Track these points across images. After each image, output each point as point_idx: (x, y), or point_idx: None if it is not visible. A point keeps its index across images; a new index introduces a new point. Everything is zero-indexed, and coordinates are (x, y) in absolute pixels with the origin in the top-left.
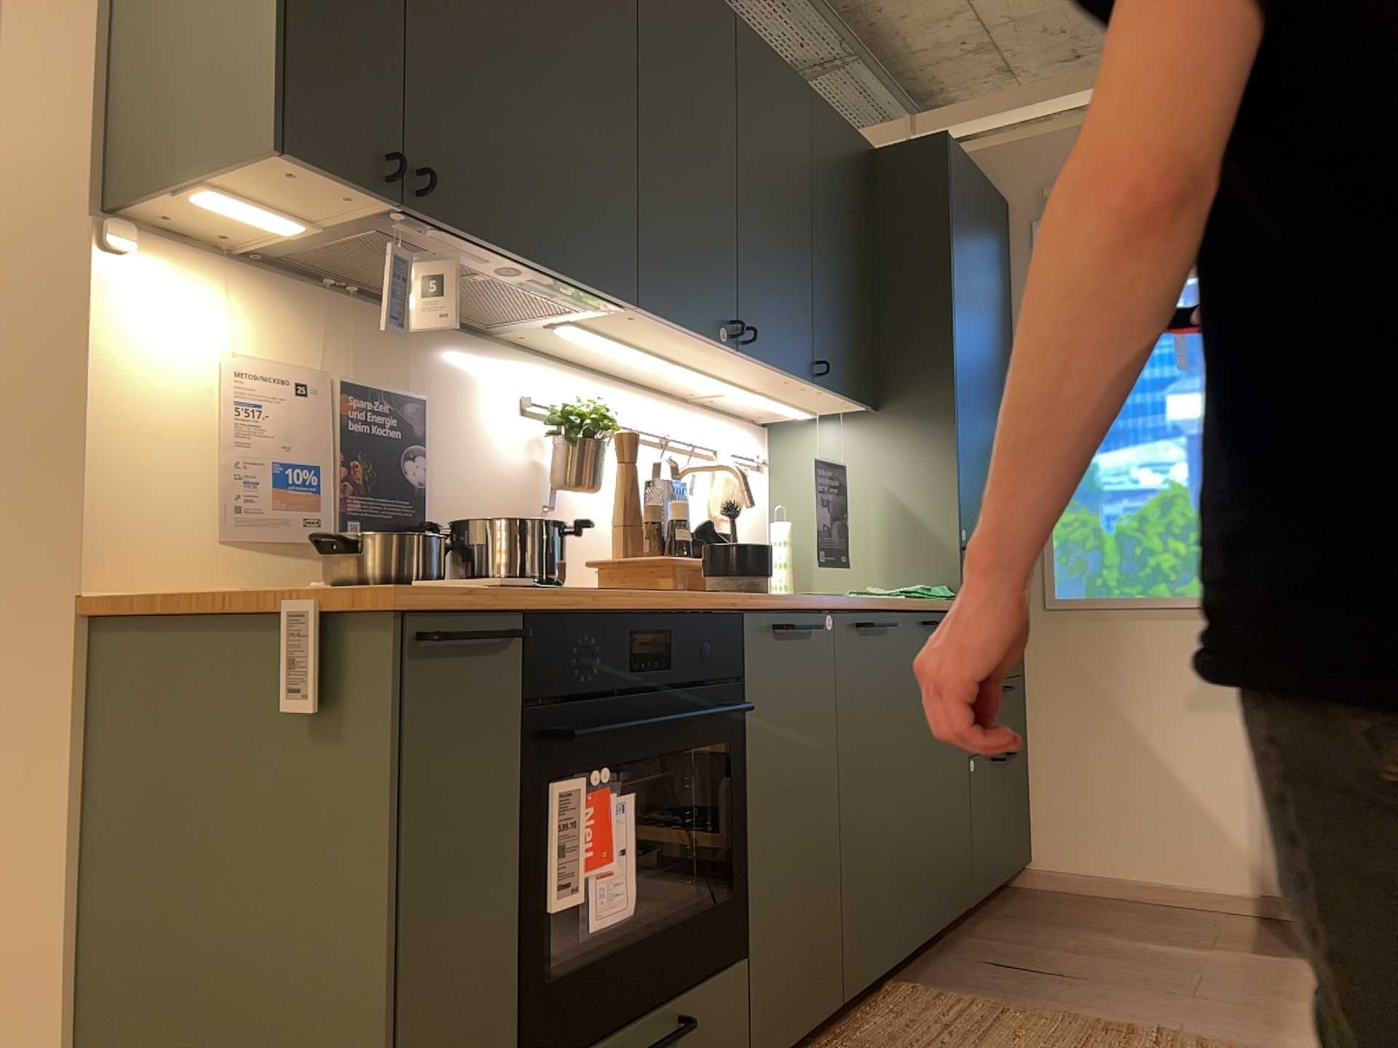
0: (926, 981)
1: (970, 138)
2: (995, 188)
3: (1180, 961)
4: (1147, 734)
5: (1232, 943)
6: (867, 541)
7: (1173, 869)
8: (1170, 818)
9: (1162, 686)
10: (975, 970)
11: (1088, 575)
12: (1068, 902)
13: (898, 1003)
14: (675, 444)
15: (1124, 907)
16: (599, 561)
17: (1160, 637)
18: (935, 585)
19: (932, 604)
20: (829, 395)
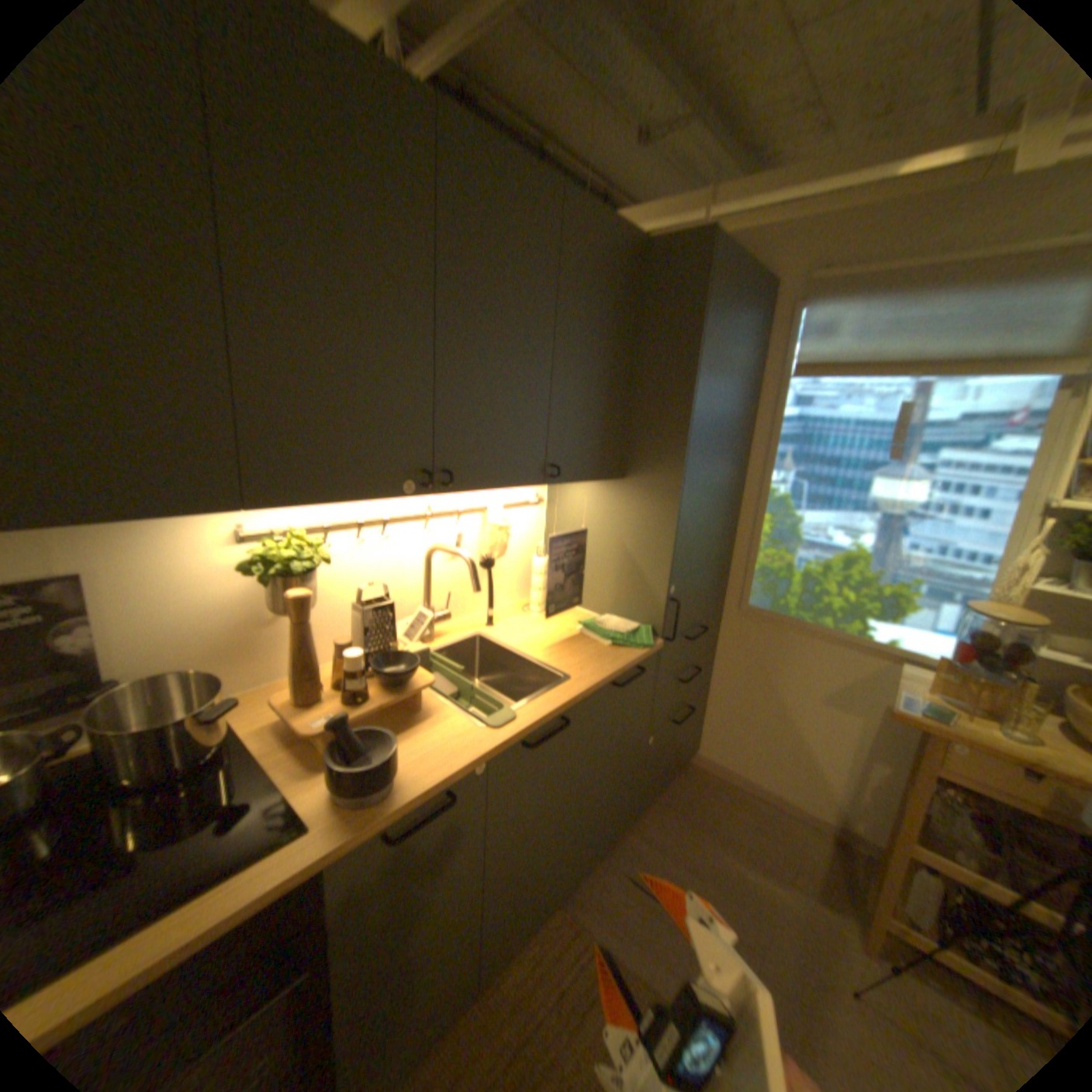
0: (579, 902)
1: (763, 208)
2: (772, 264)
3: (763, 909)
4: (791, 711)
5: (809, 884)
6: (603, 575)
7: (787, 792)
8: (793, 764)
9: (811, 686)
10: (618, 891)
11: (775, 597)
12: (713, 792)
13: (544, 945)
14: (442, 514)
15: (747, 809)
16: (275, 707)
17: (818, 654)
18: (643, 623)
19: (627, 660)
20: (571, 482)
